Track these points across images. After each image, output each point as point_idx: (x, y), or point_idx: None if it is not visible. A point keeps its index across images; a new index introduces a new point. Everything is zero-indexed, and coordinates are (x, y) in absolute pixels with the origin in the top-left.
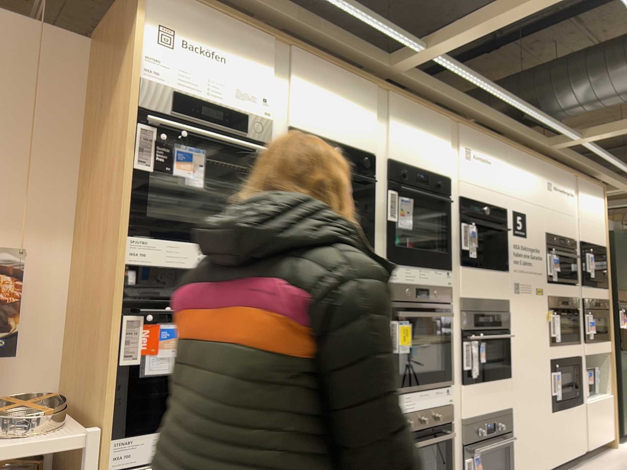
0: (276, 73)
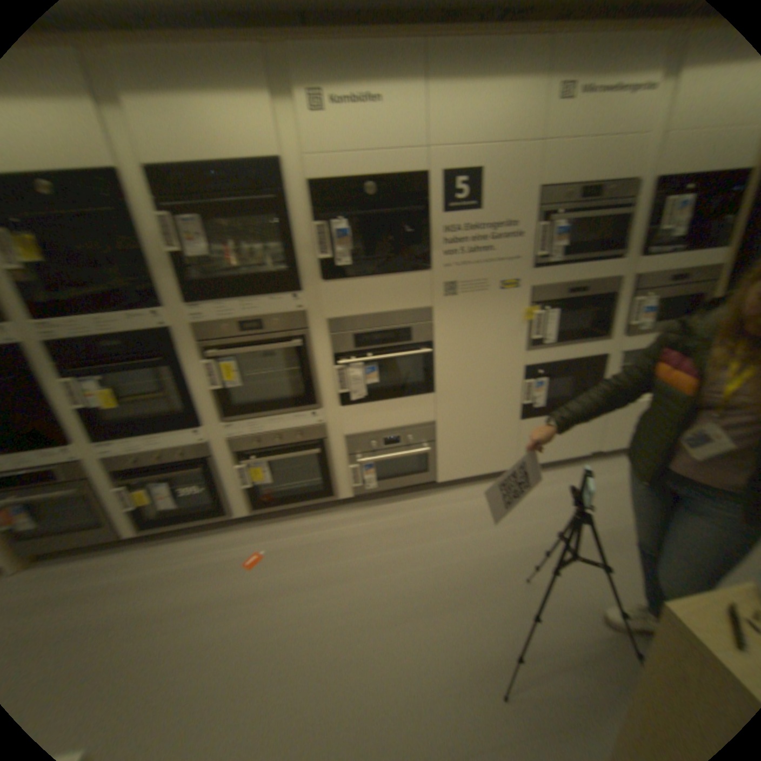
0: None
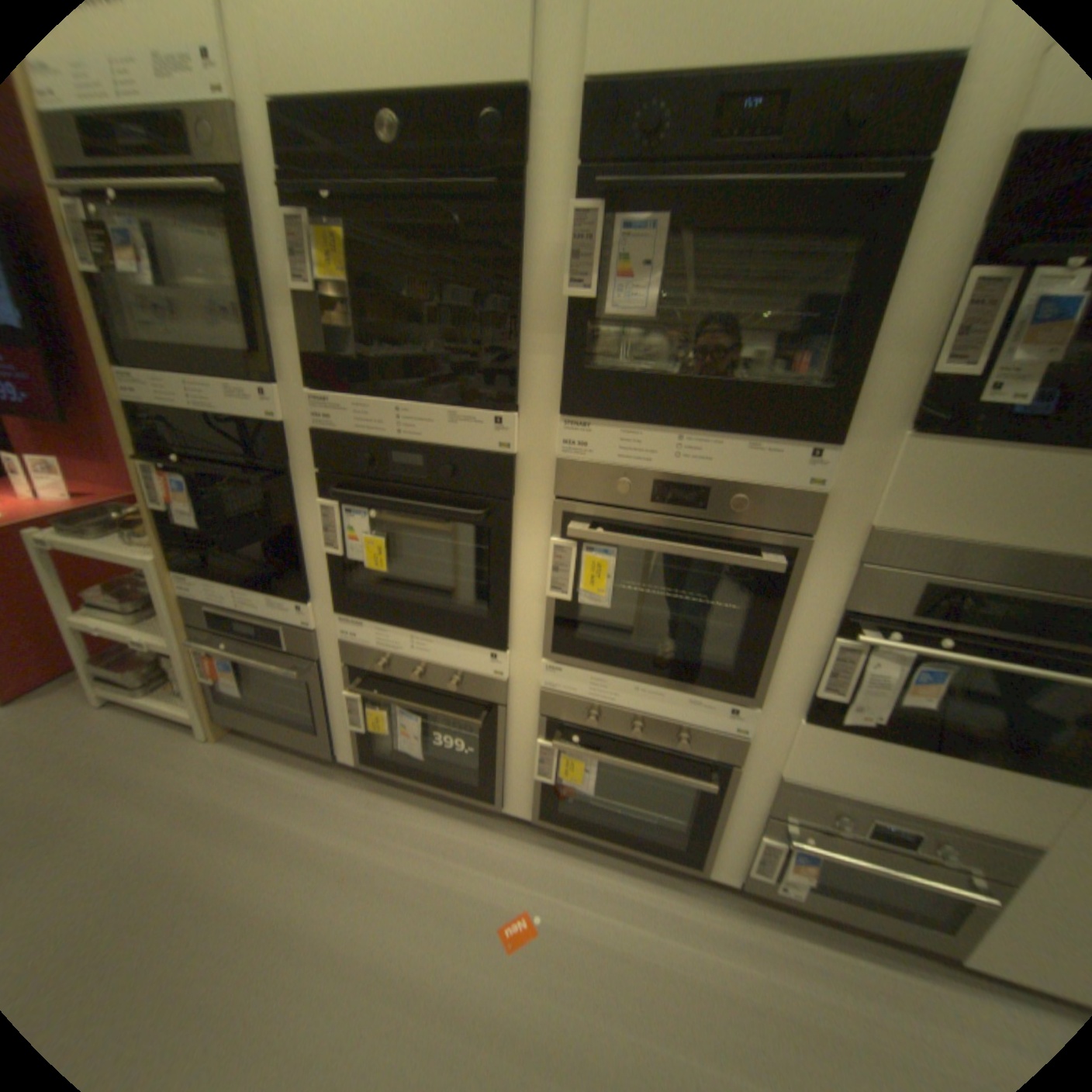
0: None
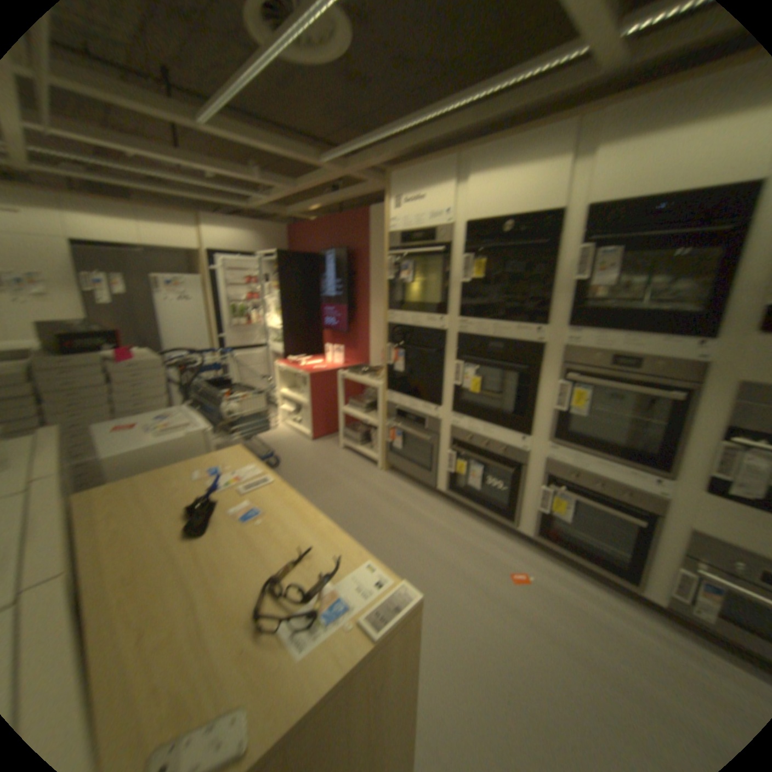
0: (454, 181)
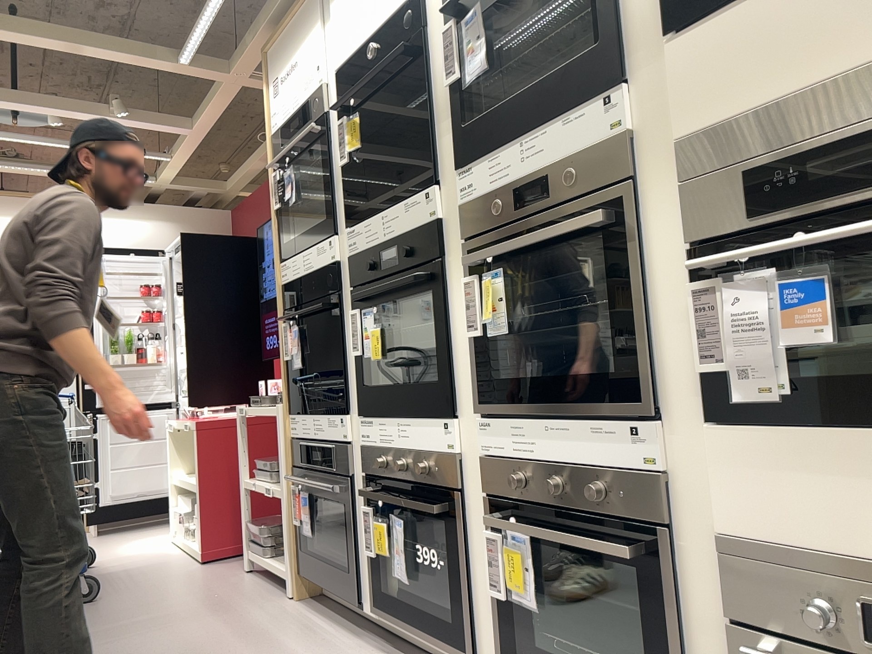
0: (321, 20)
